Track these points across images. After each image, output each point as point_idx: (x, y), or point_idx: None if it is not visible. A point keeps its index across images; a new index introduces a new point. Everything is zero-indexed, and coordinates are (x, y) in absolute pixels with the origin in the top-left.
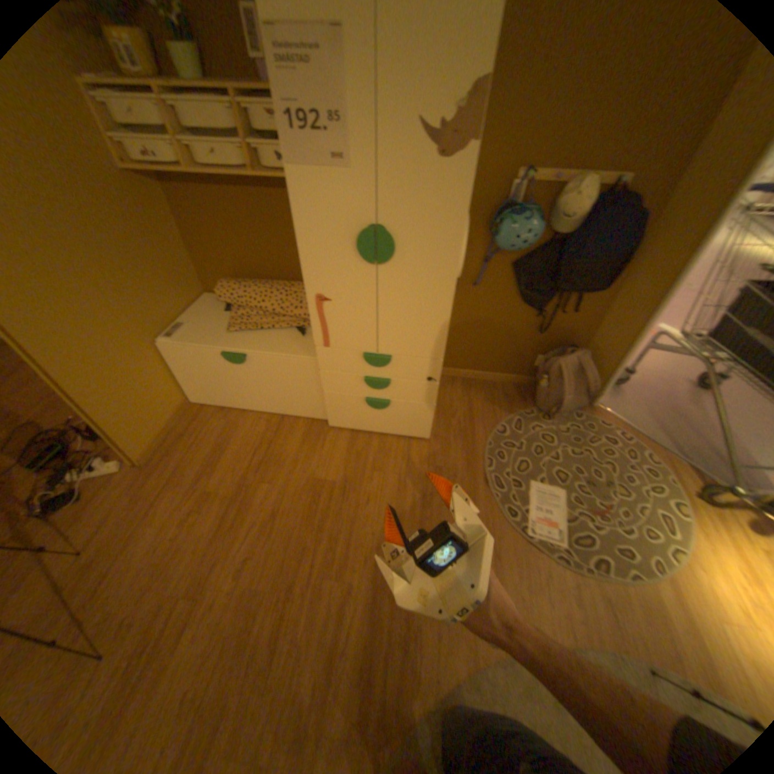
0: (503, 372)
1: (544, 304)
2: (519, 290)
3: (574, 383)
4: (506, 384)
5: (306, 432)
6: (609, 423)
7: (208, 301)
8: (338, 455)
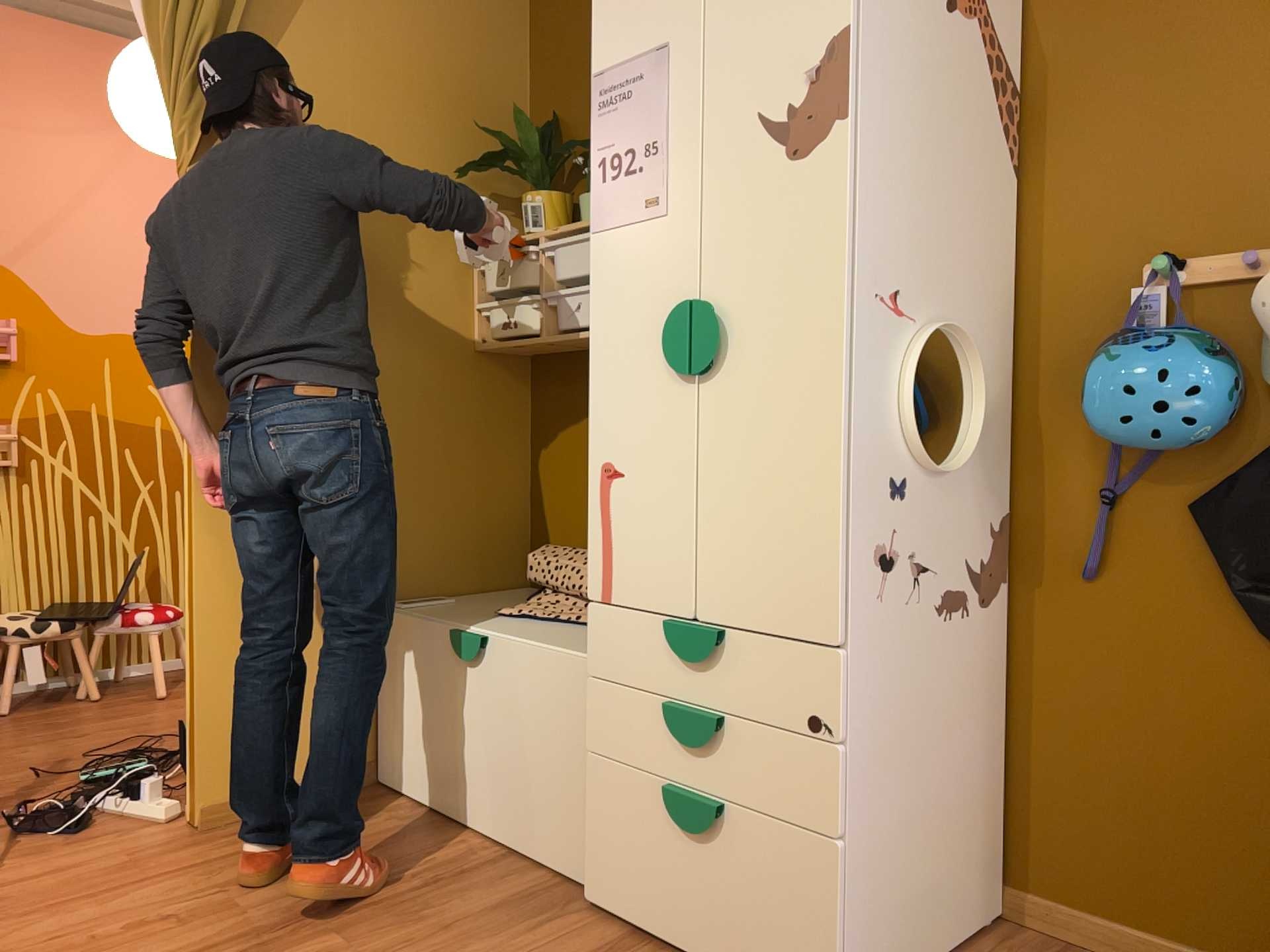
0: None
1: None
2: (1229, 585)
3: None
4: None
5: (524, 895)
6: None
7: (520, 593)
8: None
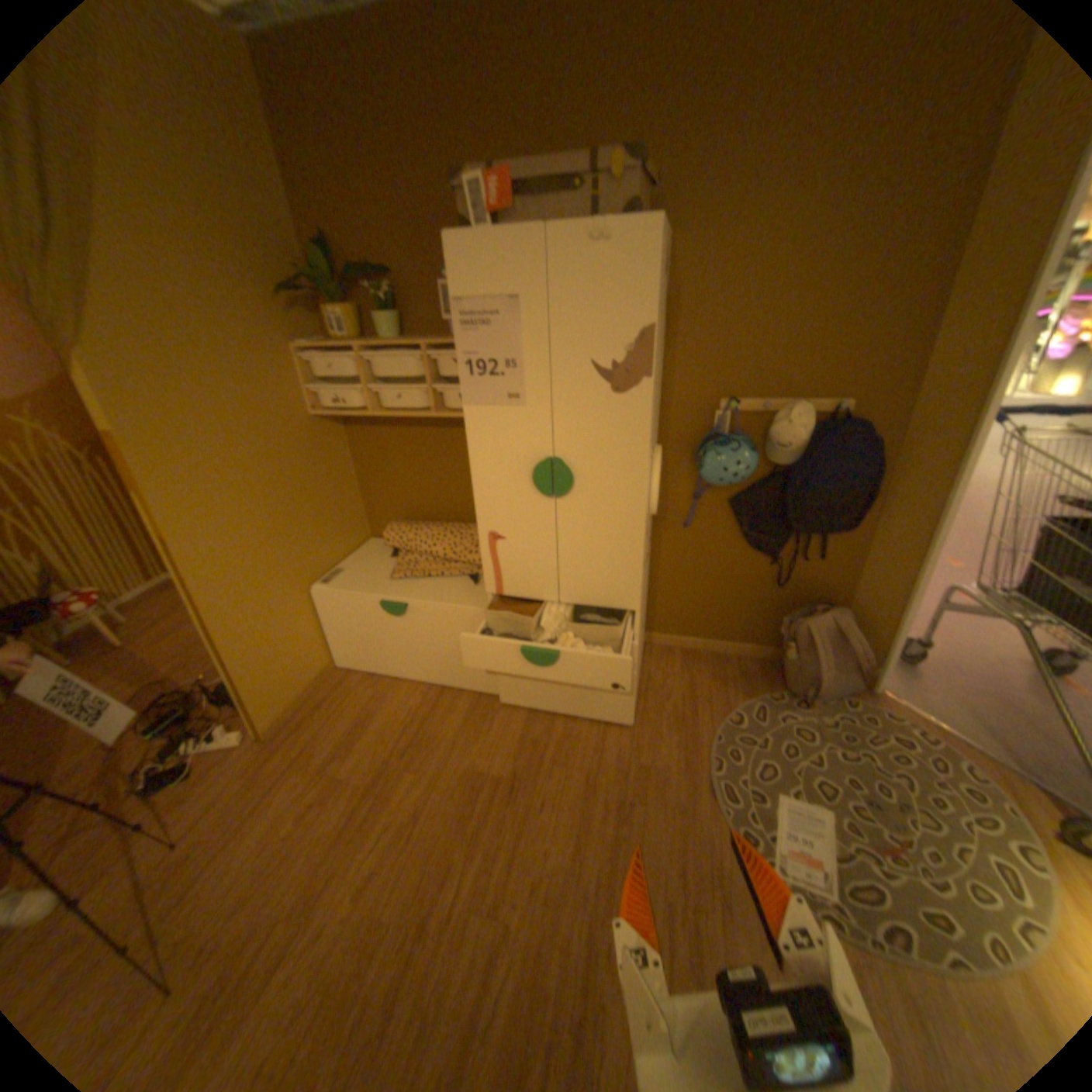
0: (738, 641)
1: (776, 548)
2: (740, 531)
3: (833, 653)
4: (745, 658)
5: (469, 710)
6: (901, 718)
7: (373, 546)
8: (507, 741)
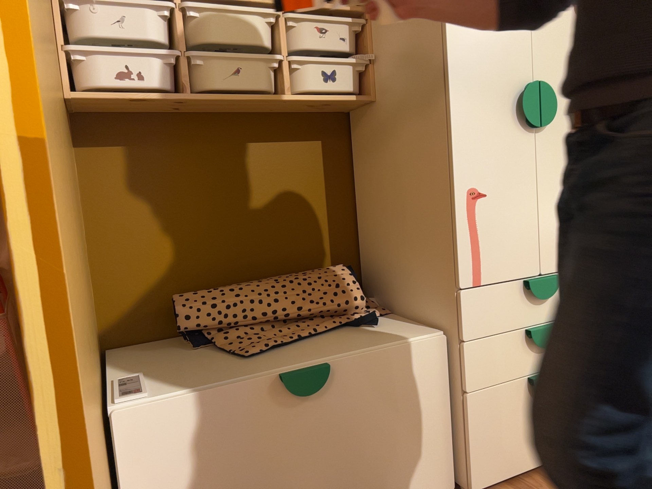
0: None
1: None
2: None
3: None
4: None
5: None
6: None
7: (132, 352)
8: None
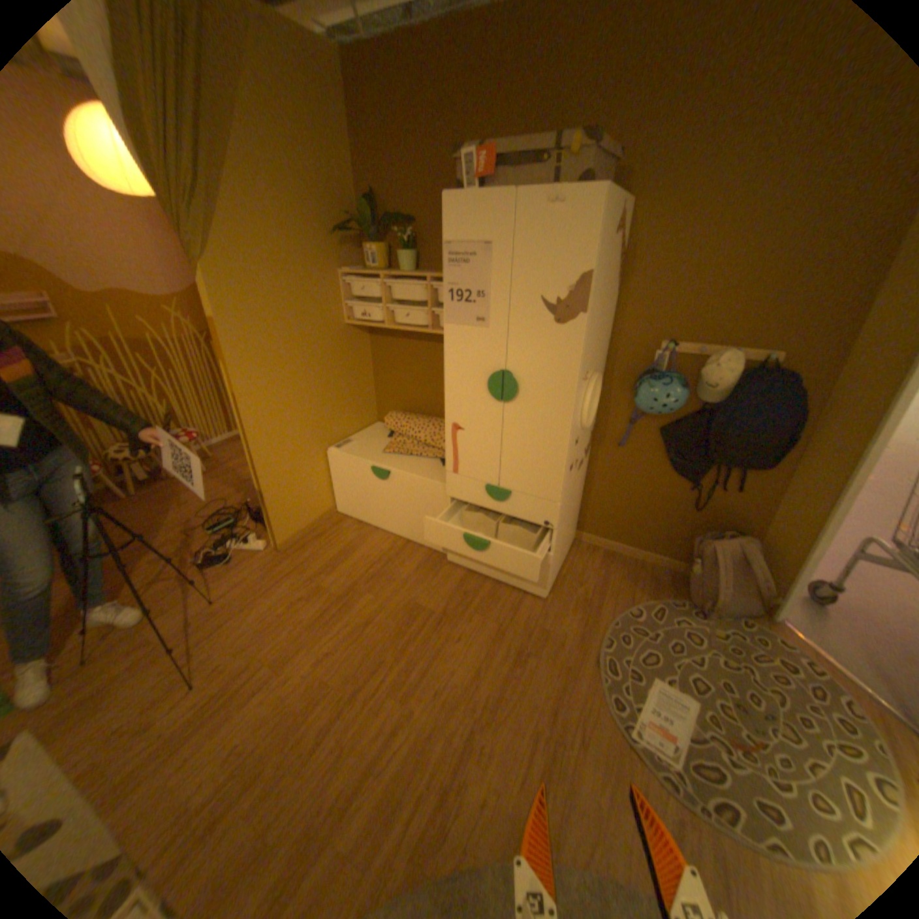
0: (656, 552)
1: (698, 476)
2: (667, 456)
3: (734, 574)
4: (659, 568)
5: (424, 561)
6: (793, 646)
7: (378, 428)
8: (446, 588)
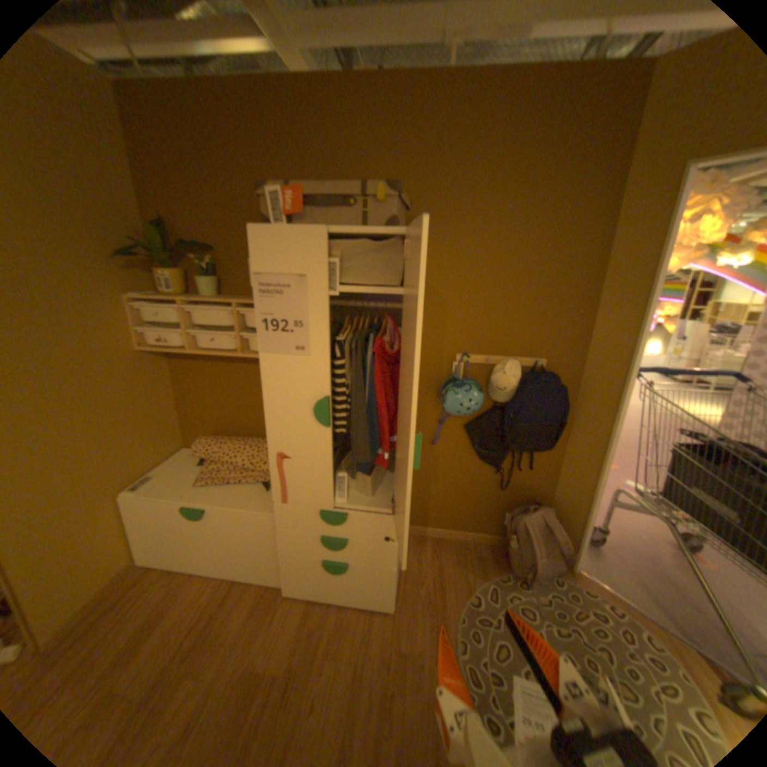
0: (474, 532)
1: (499, 462)
2: (474, 449)
3: (544, 545)
4: (480, 546)
5: (255, 605)
6: (596, 595)
7: (185, 456)
8: (286, 636)
